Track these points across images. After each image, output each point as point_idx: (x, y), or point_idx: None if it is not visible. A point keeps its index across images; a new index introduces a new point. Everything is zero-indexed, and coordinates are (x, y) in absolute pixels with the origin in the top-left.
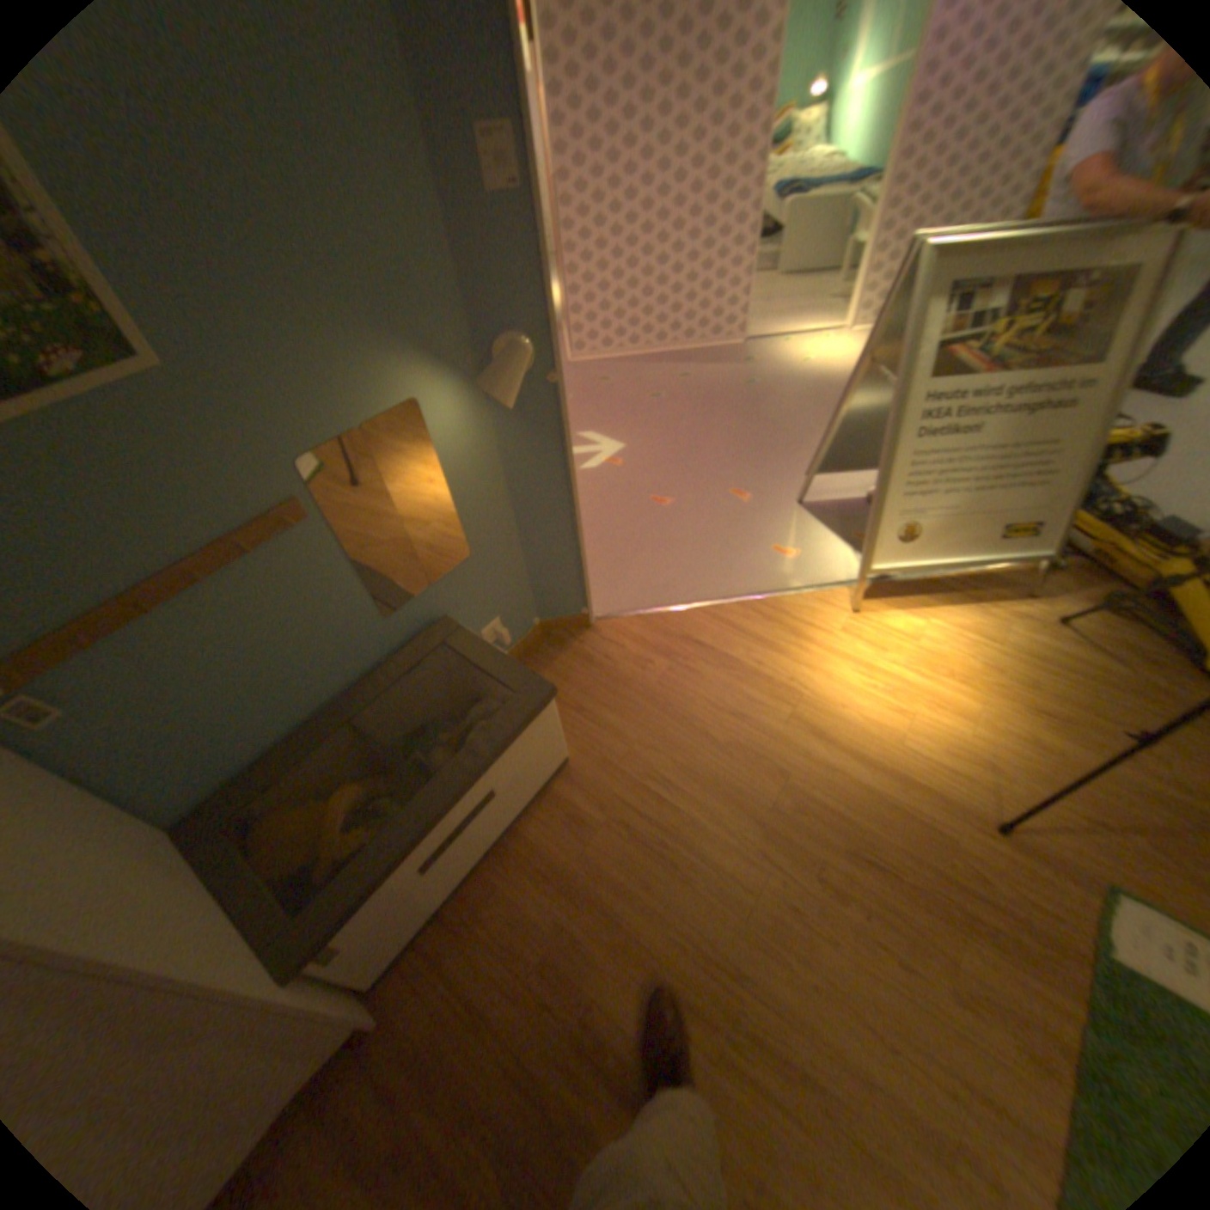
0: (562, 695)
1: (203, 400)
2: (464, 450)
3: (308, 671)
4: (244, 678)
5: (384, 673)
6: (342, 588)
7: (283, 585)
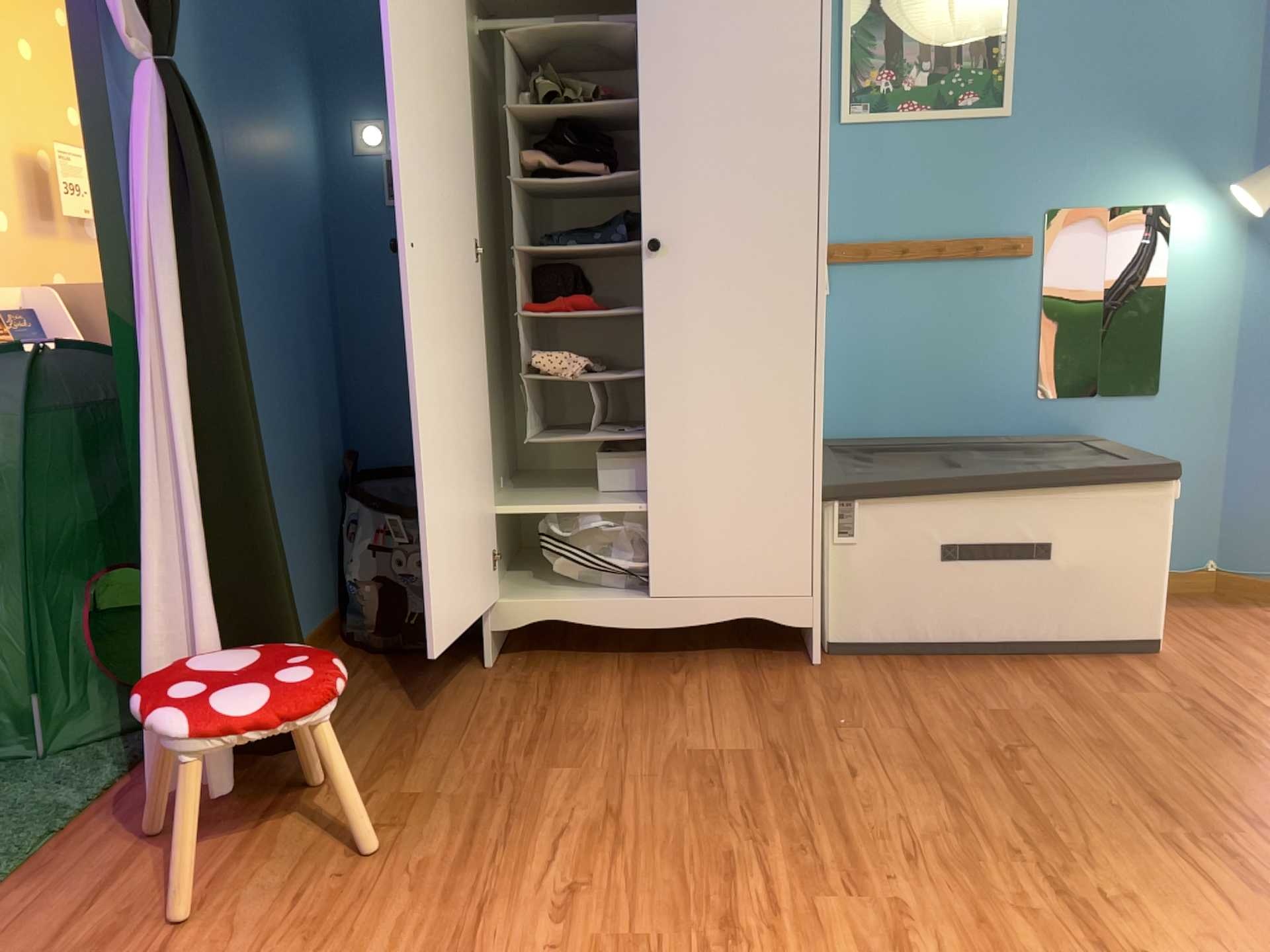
0: (1203, 627)
1: (1020, 147)
2: (1204, 278)
3: (956, 397)
4: (917, 362)
5: (1012, 444)
6: (1024, 340)
7: (986, 304)
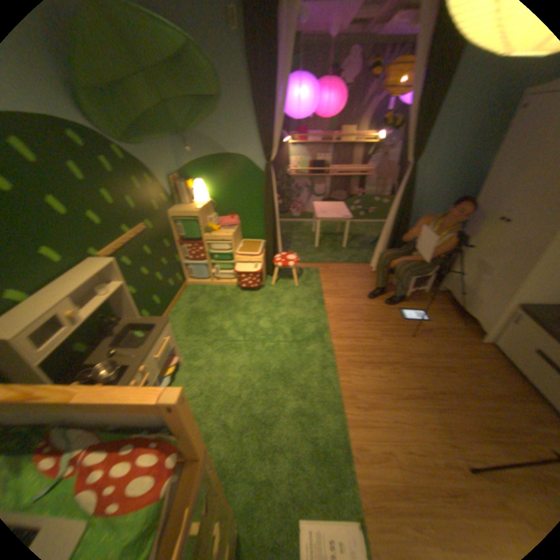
0: None
1: None
2: None
3: None
4: None
5: None
6: None
7: None
